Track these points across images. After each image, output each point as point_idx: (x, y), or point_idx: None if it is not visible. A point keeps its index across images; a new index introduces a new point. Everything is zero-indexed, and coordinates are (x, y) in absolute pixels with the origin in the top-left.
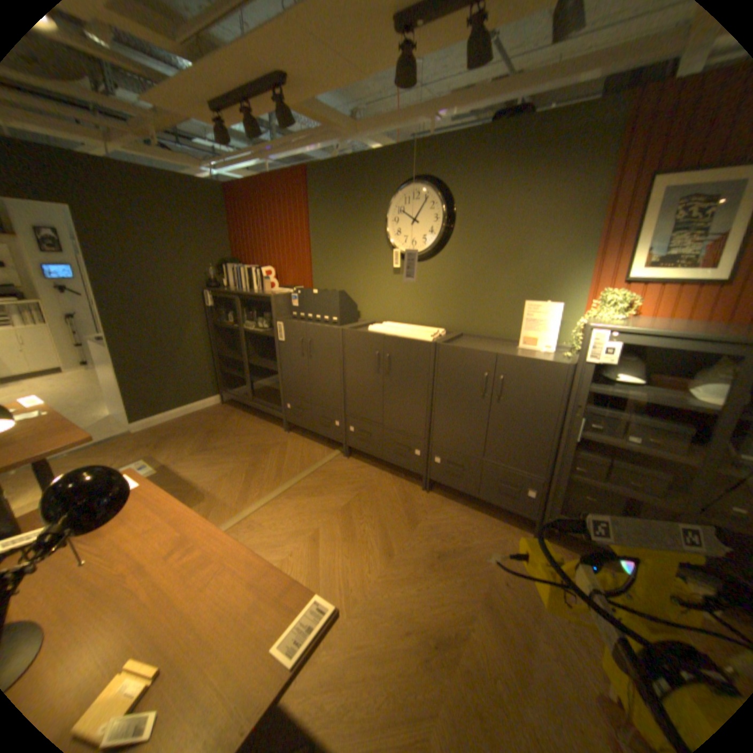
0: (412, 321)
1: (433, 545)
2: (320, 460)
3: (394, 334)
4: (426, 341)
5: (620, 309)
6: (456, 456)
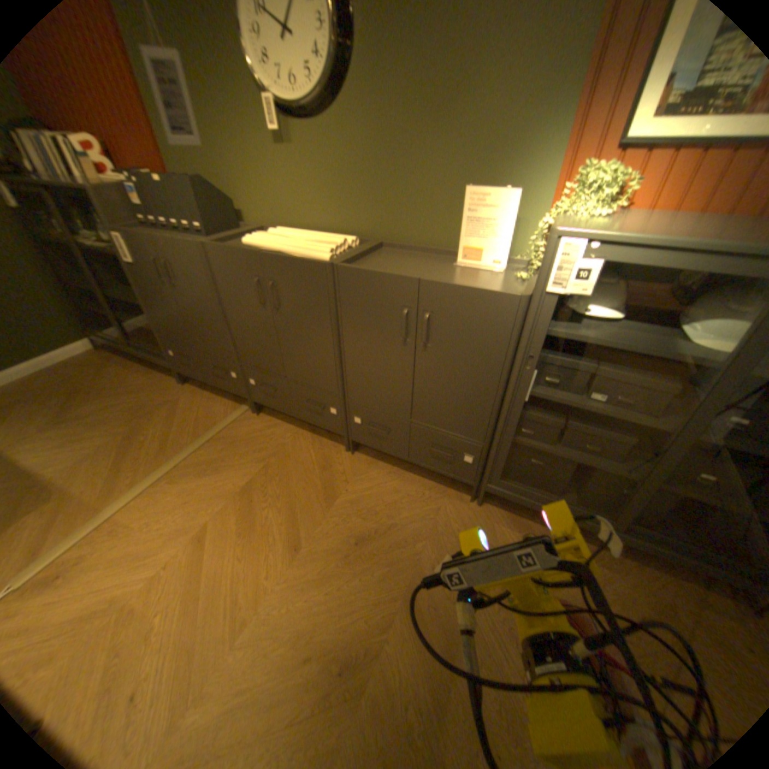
0: (313, 224)
1: (352, 527)
2: (219, 422)
3: (276, 248)
4: (320, 260)
5: (605, 197)
6: (378, 416)
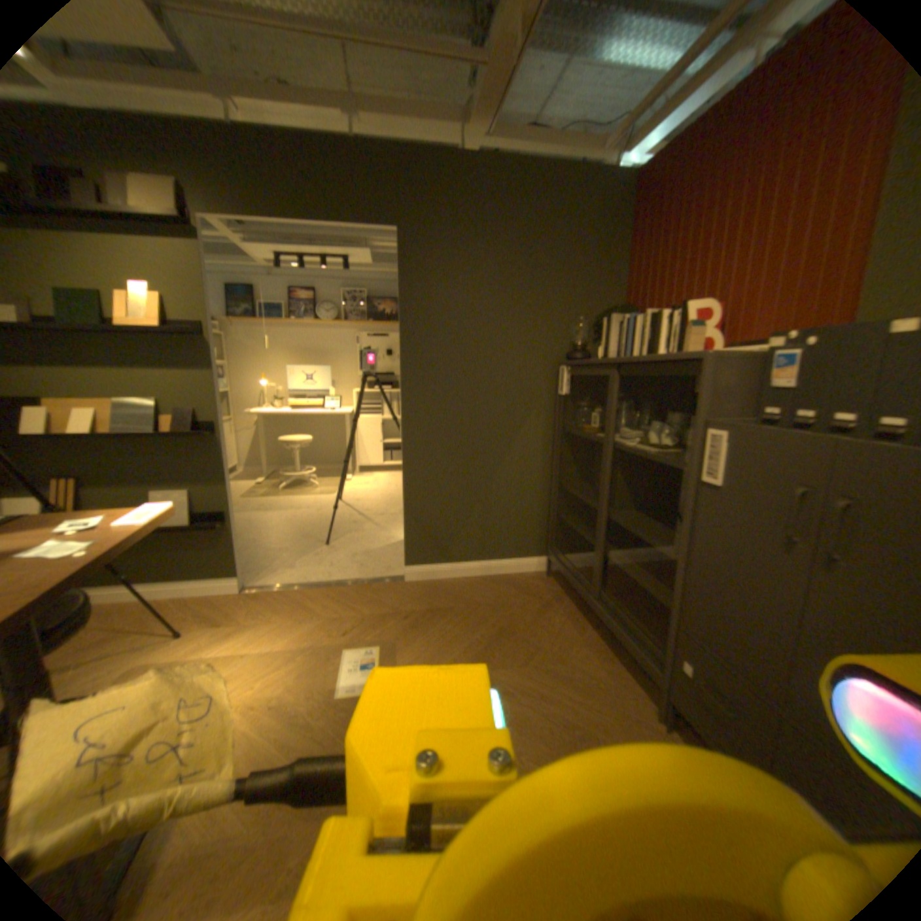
0: None
1: None
2: None
3: None
4: None
5: None
6: None
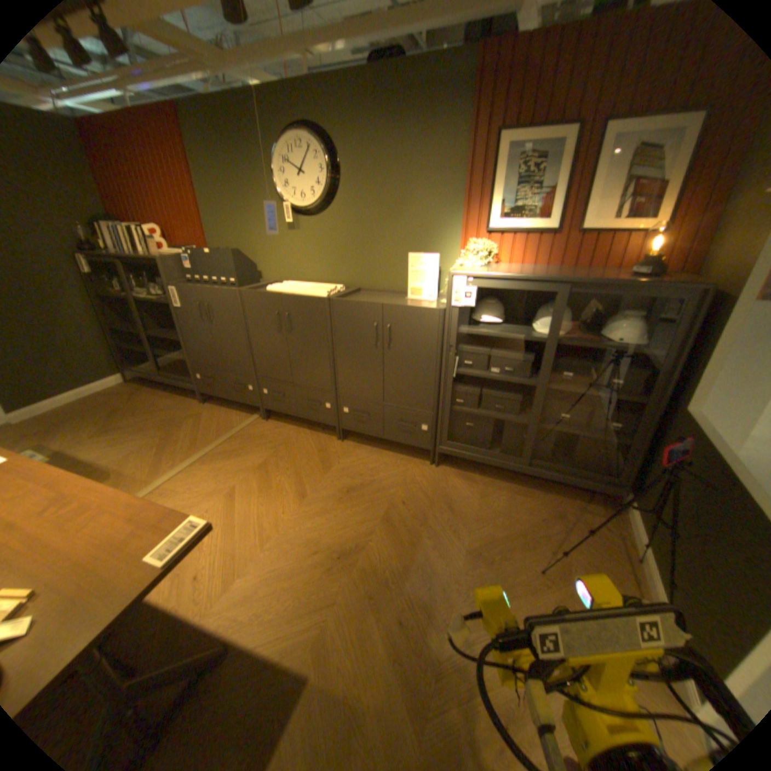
0: (314, 279)
1: (344, 483)
2: (237, 426)
3: (292, 292)
4: (322, 297)
5: (481, 257)
6: (361, 403)
